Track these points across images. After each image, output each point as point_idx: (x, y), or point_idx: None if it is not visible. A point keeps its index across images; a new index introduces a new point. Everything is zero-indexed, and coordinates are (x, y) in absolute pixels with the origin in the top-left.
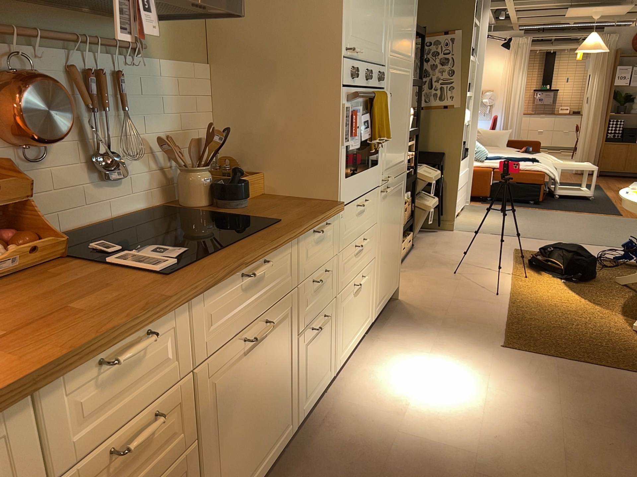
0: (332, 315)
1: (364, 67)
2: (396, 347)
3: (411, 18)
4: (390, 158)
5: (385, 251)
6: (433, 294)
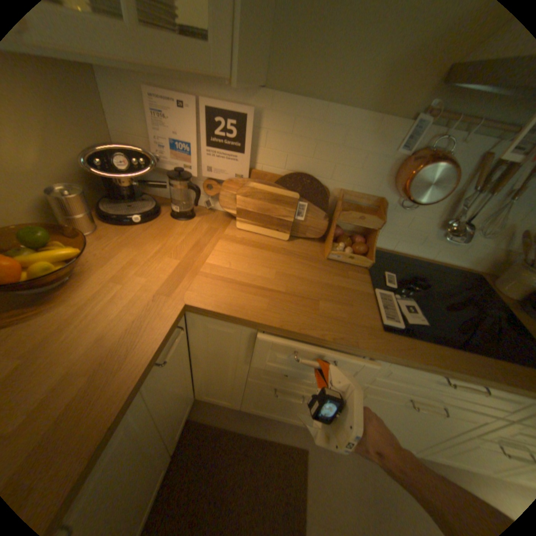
0: None
1: None
2: None
3: None
4: None
5: None
6: None
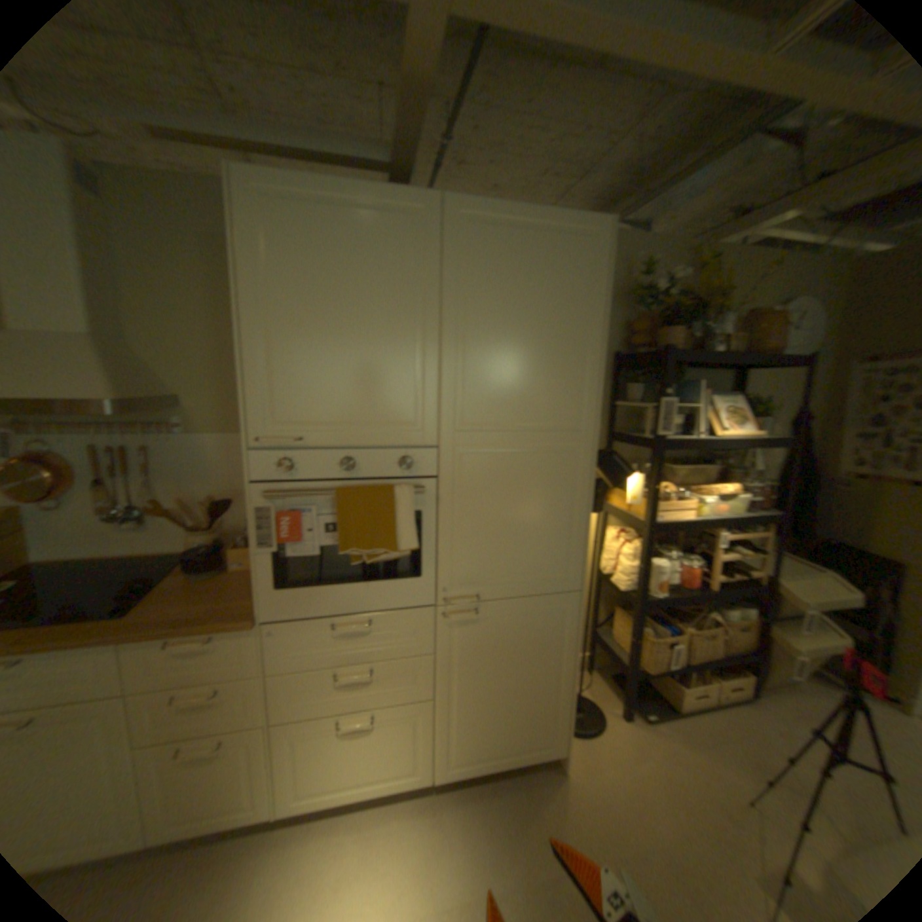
0: (254, 747)
1: (335, 453)
2: (426, 852)
3: (564, 367)
4: (483, 570)
5: (478, 699)
6: (633, 815)
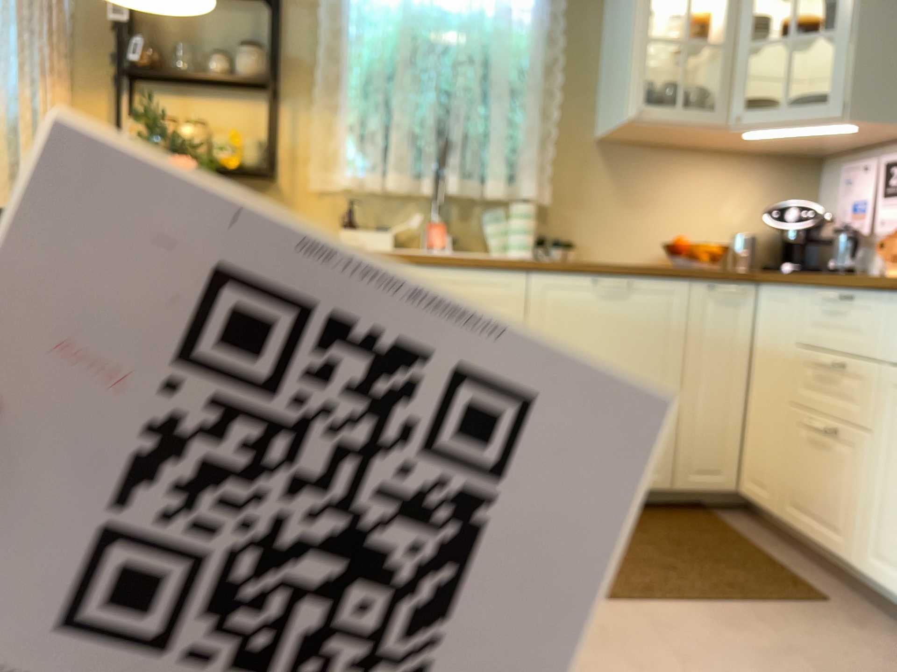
0: None
1: None
2: None
3: None
4: None
5: None
6: None
